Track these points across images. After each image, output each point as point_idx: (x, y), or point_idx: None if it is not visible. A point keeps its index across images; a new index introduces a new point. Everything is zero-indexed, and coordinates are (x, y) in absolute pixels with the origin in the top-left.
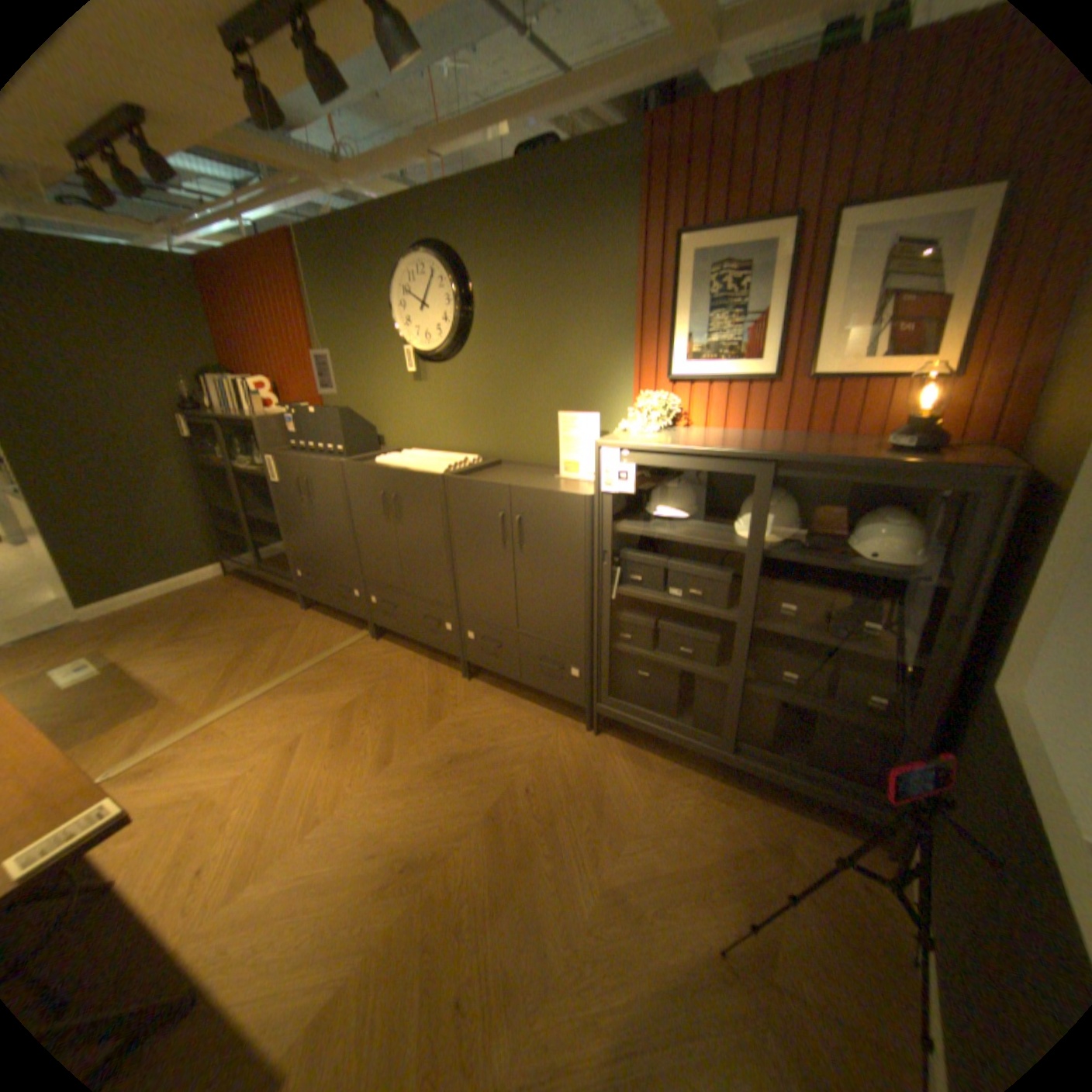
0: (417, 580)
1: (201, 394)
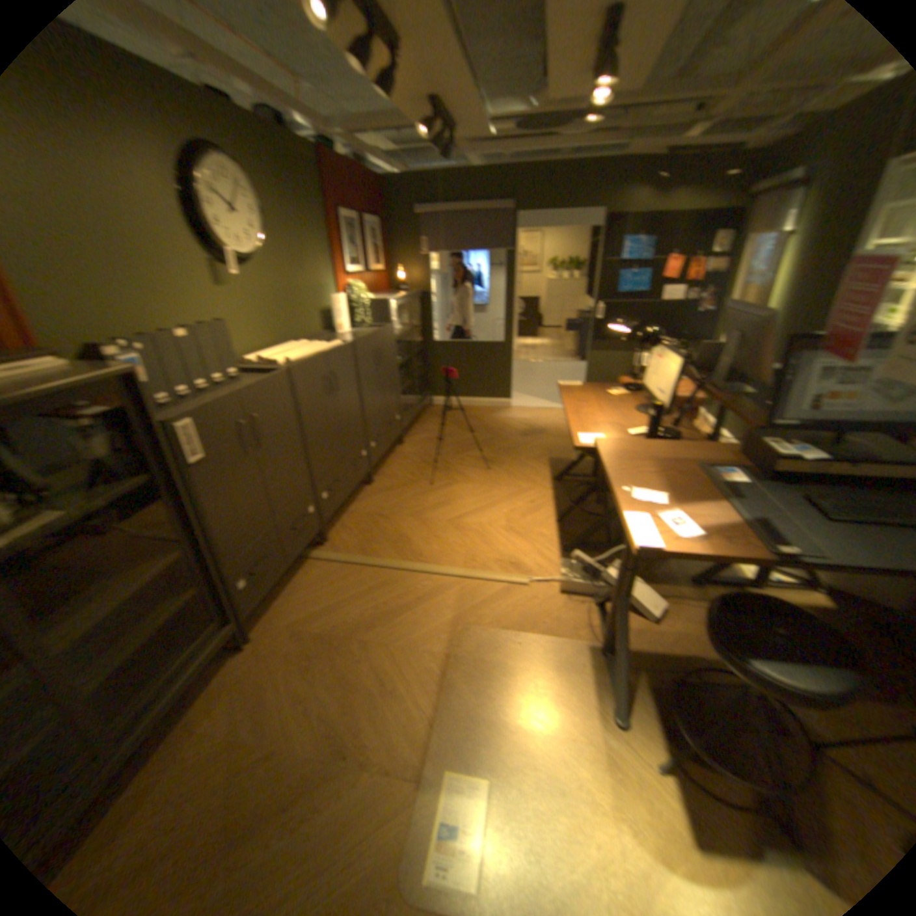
0: (346, 435)
1: None
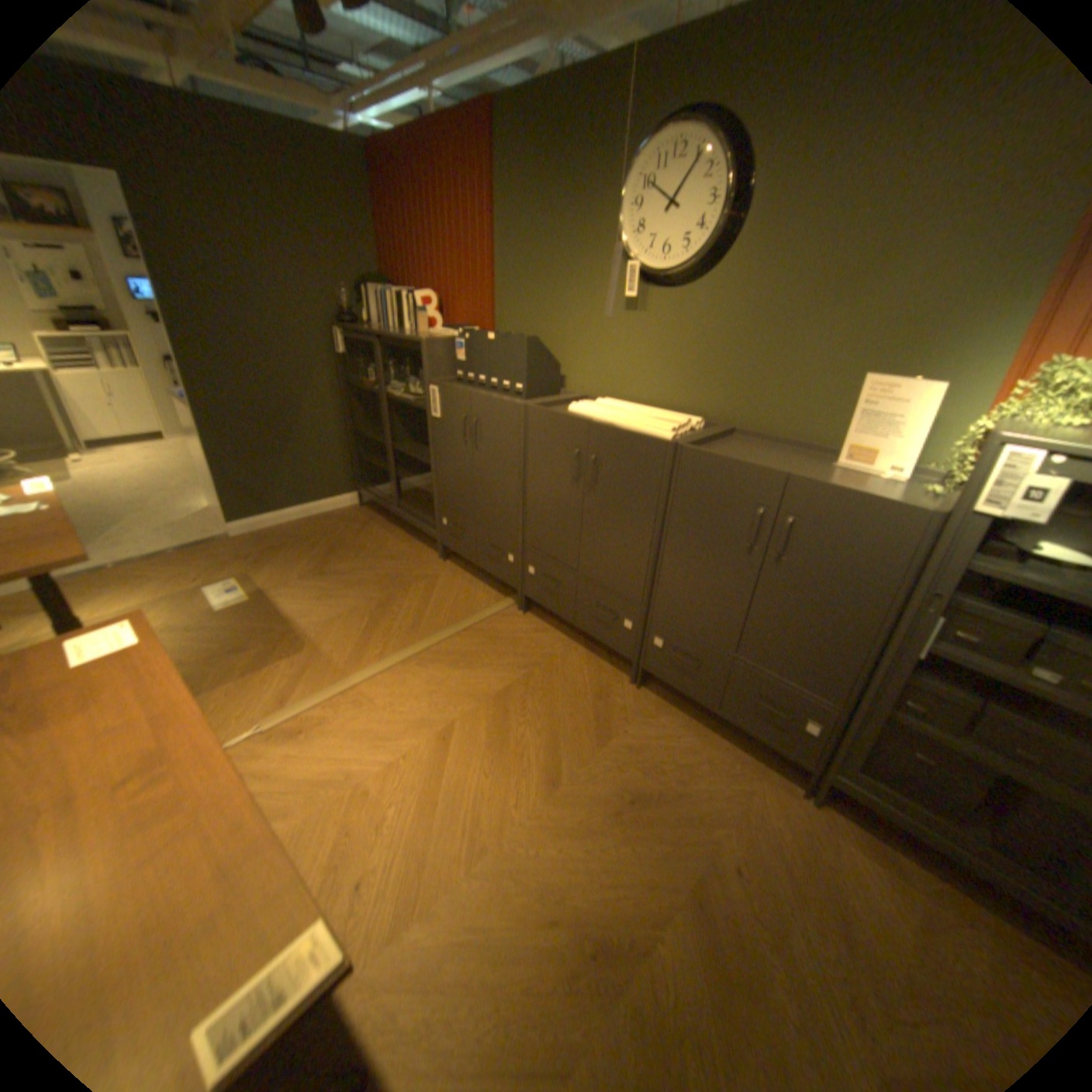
0: (597, 561)
1: (358, 305)
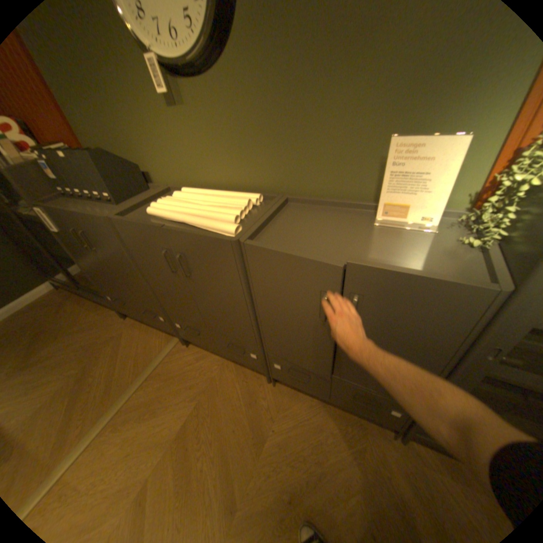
0: (216, 322)
1: None
